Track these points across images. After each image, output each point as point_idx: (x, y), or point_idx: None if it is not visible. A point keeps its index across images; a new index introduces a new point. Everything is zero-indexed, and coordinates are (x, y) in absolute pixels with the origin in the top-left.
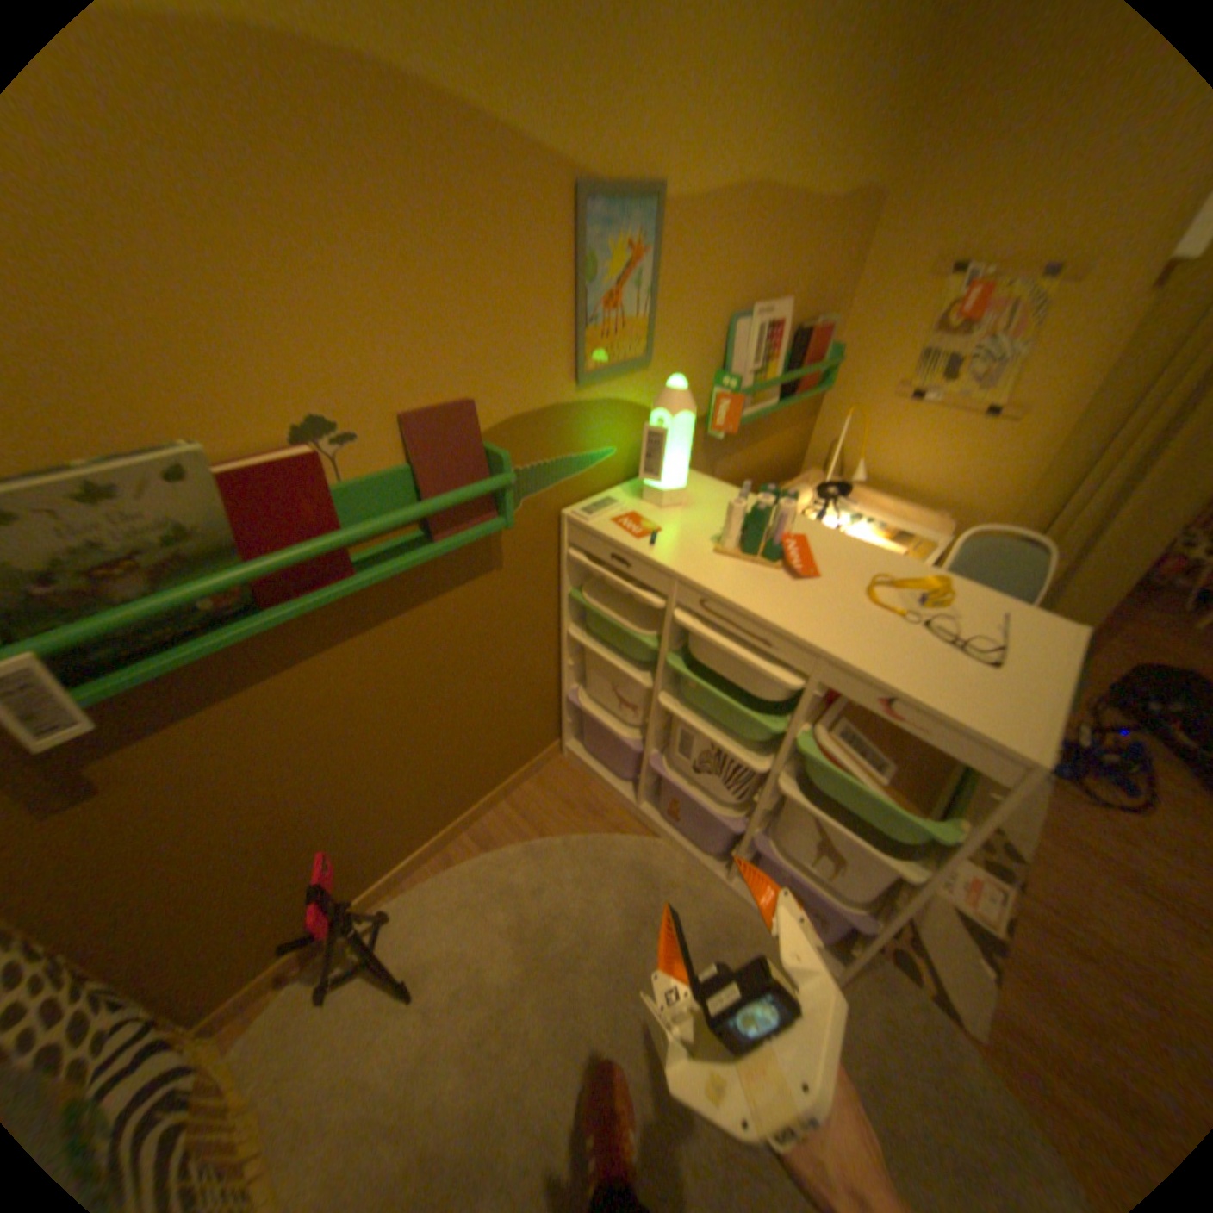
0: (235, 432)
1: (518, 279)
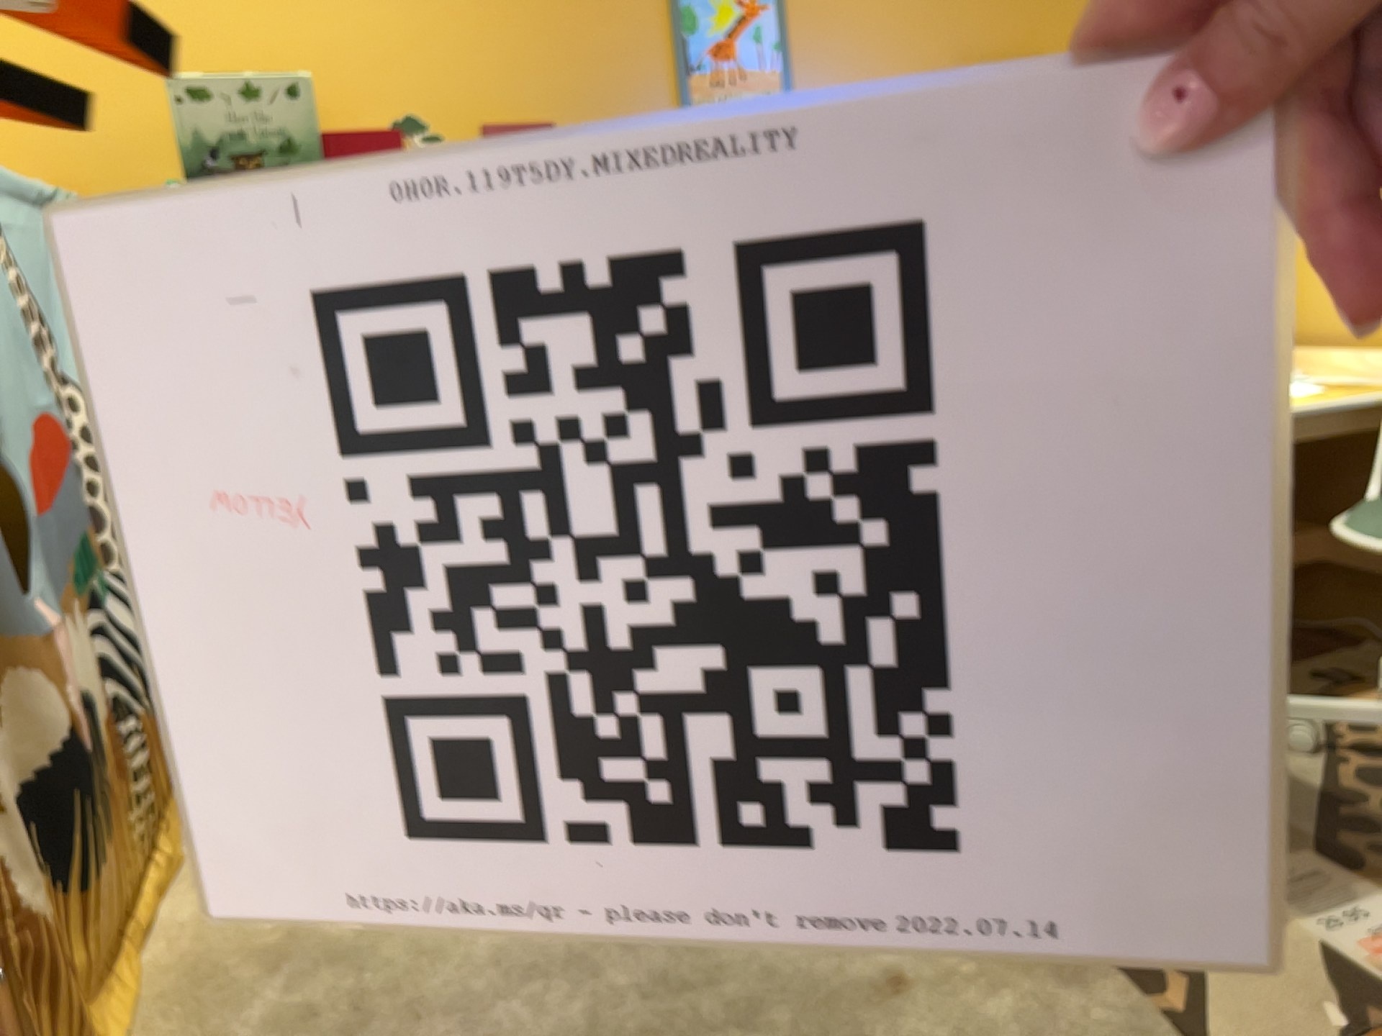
0: (351, 115)
1: (604, 25)
